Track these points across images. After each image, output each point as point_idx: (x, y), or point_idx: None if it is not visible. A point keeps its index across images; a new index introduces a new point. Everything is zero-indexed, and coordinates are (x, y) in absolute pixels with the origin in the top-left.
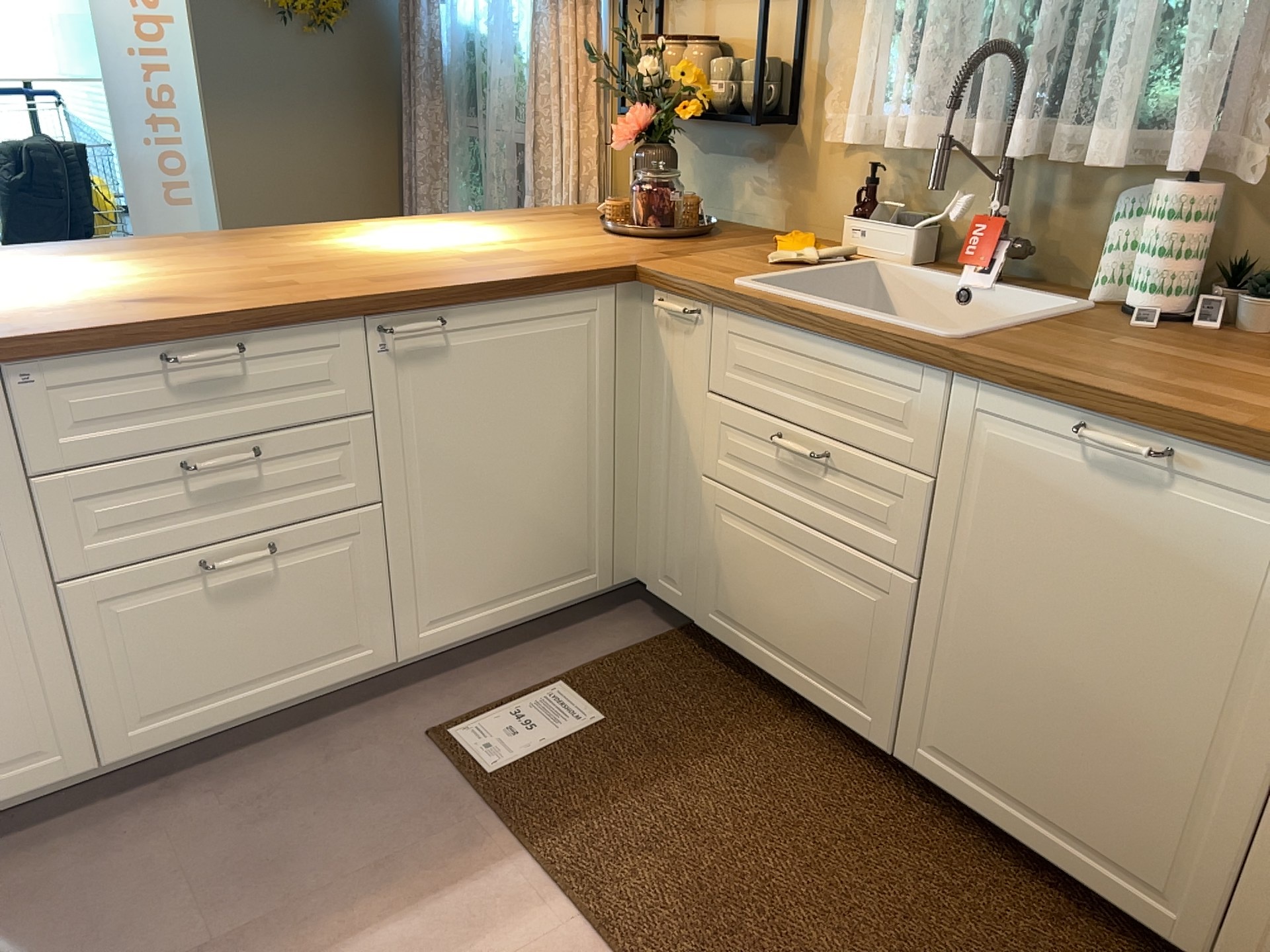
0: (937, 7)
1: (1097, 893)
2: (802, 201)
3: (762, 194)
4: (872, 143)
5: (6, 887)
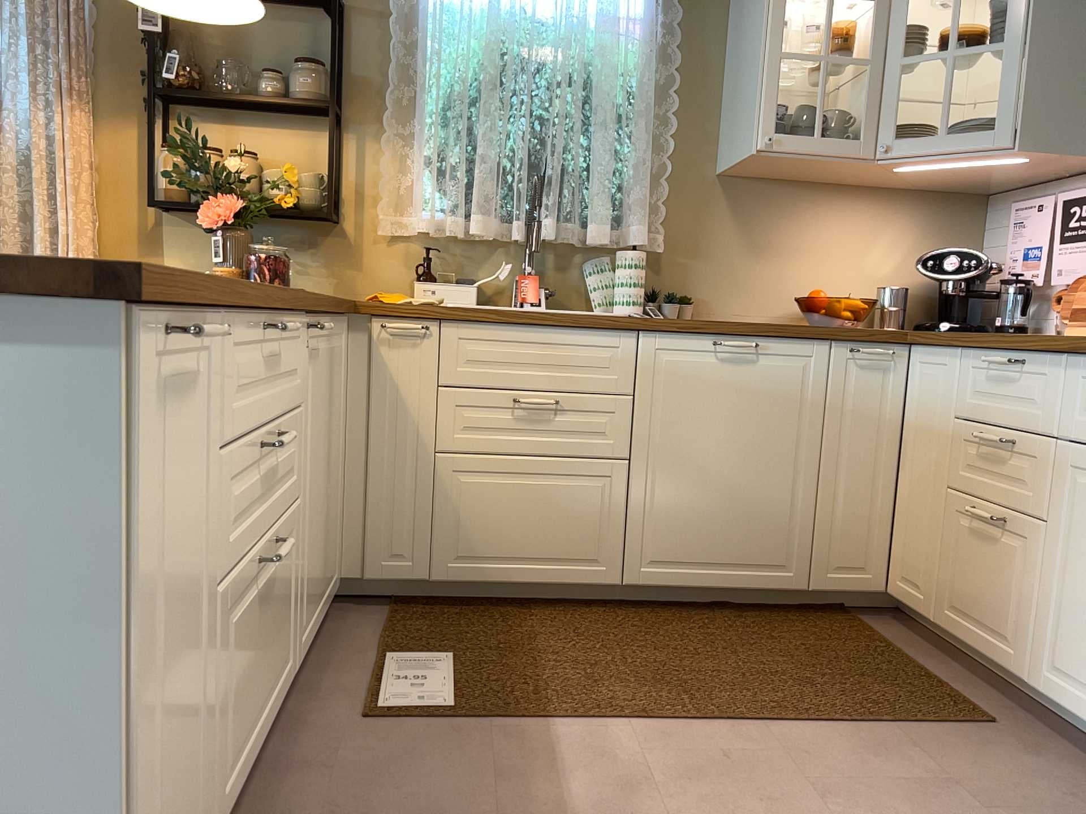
0: (484, 150)
1: (756, 588)
2: (352, 276)
3: (309, 273)
4: (434, 231)
5: None
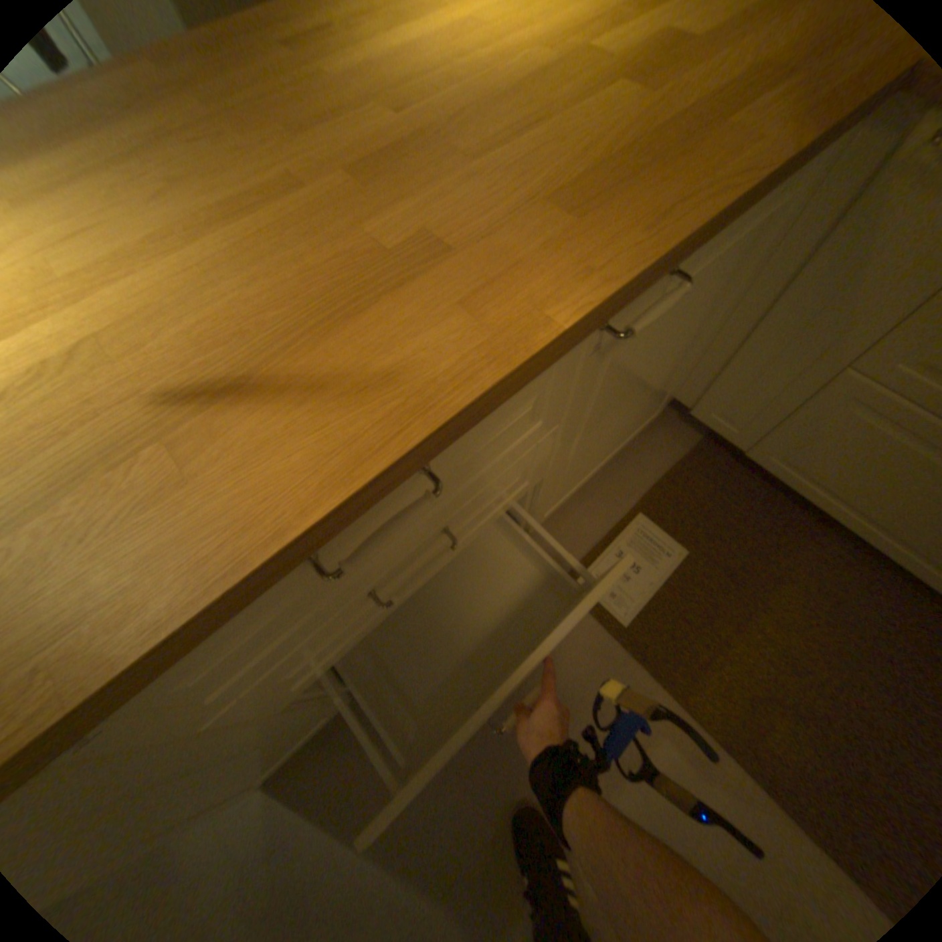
0: None
1: None
2: None
3: None
4: None
5: (328, 789)
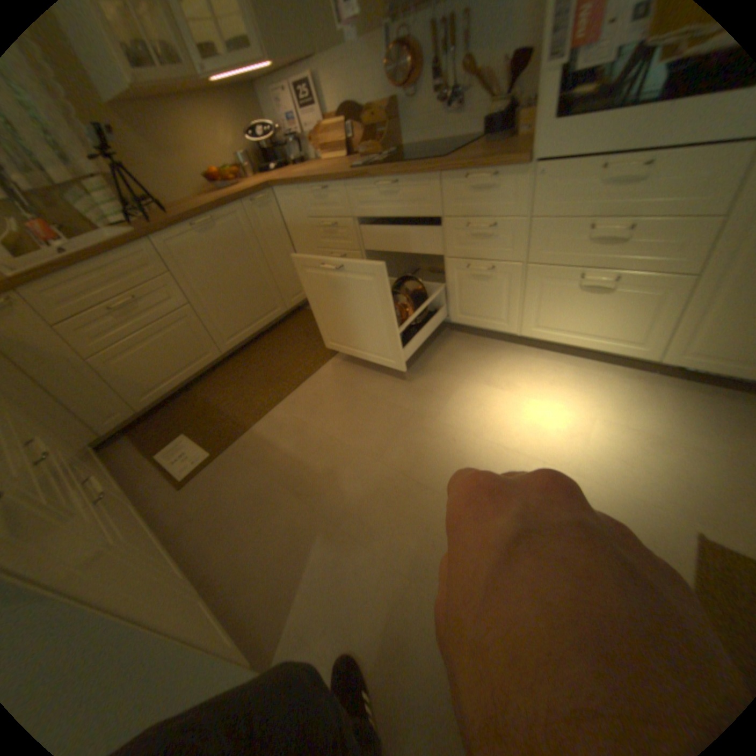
0: None
1: (269, 322)
2: None
3: None
4: None
5: (268, 611)
